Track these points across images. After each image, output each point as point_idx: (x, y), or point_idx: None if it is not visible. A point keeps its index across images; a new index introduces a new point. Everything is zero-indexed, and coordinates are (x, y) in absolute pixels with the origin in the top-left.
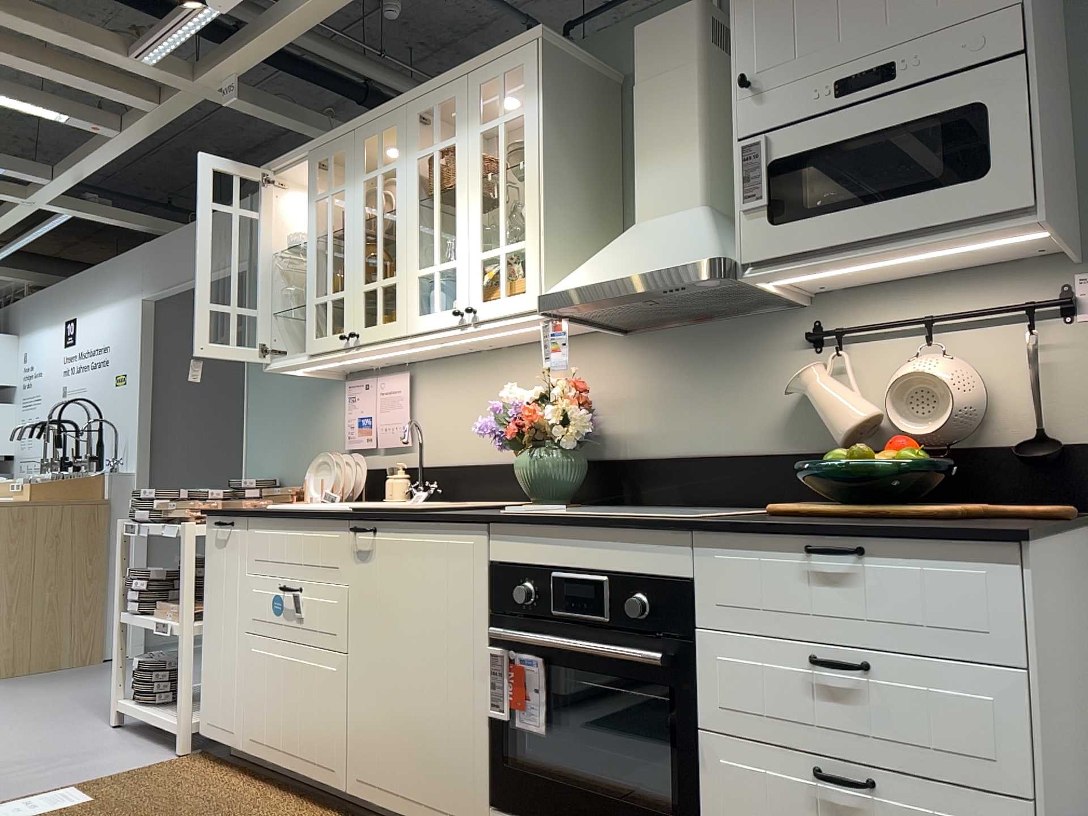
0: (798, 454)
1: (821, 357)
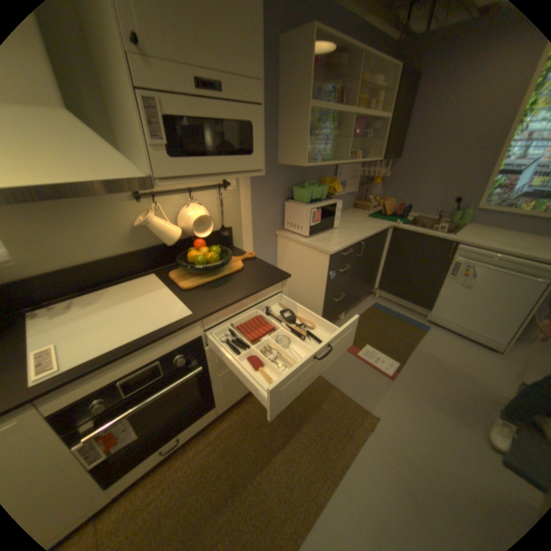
0: (140, 249)
1: (141, 204)
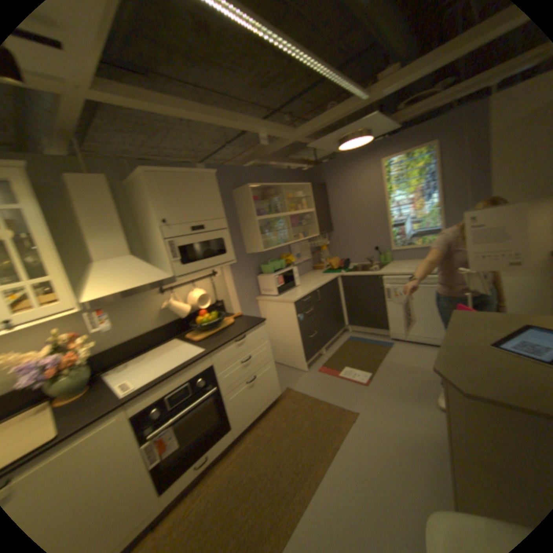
0: (167, 324)
1: (166, 295)
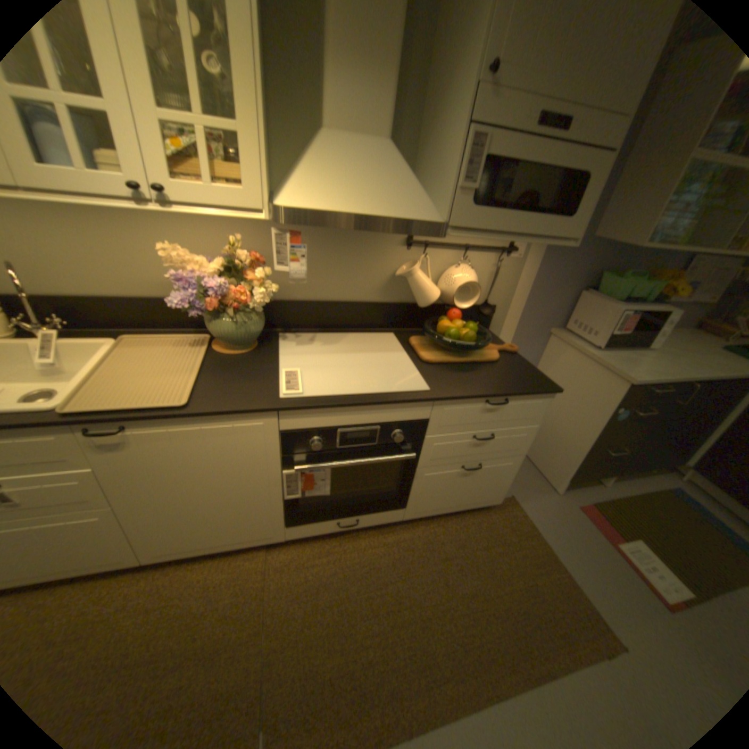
0: (390, 304)
1: (410, 253)
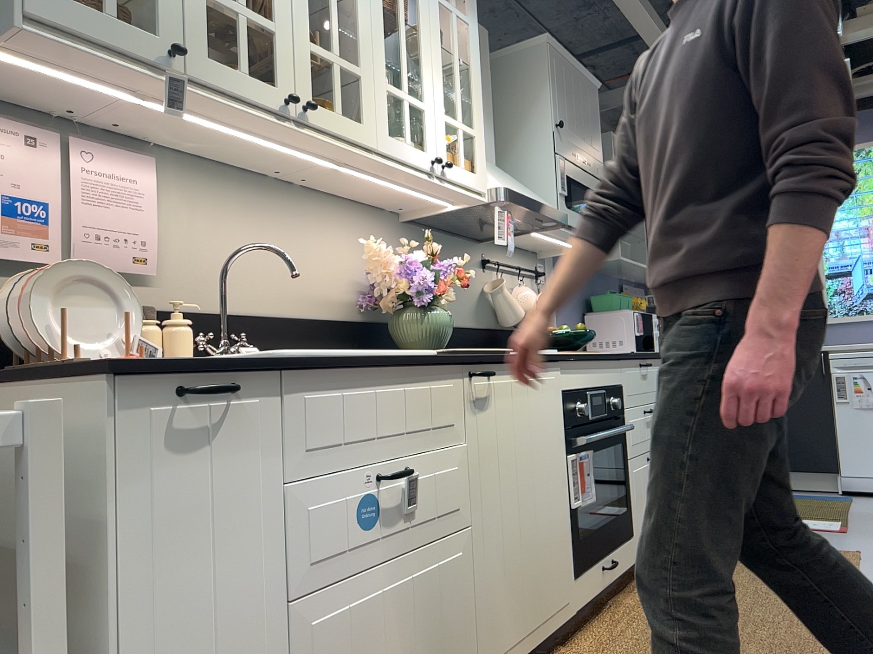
0: (484, 329)
1: (487, 274)
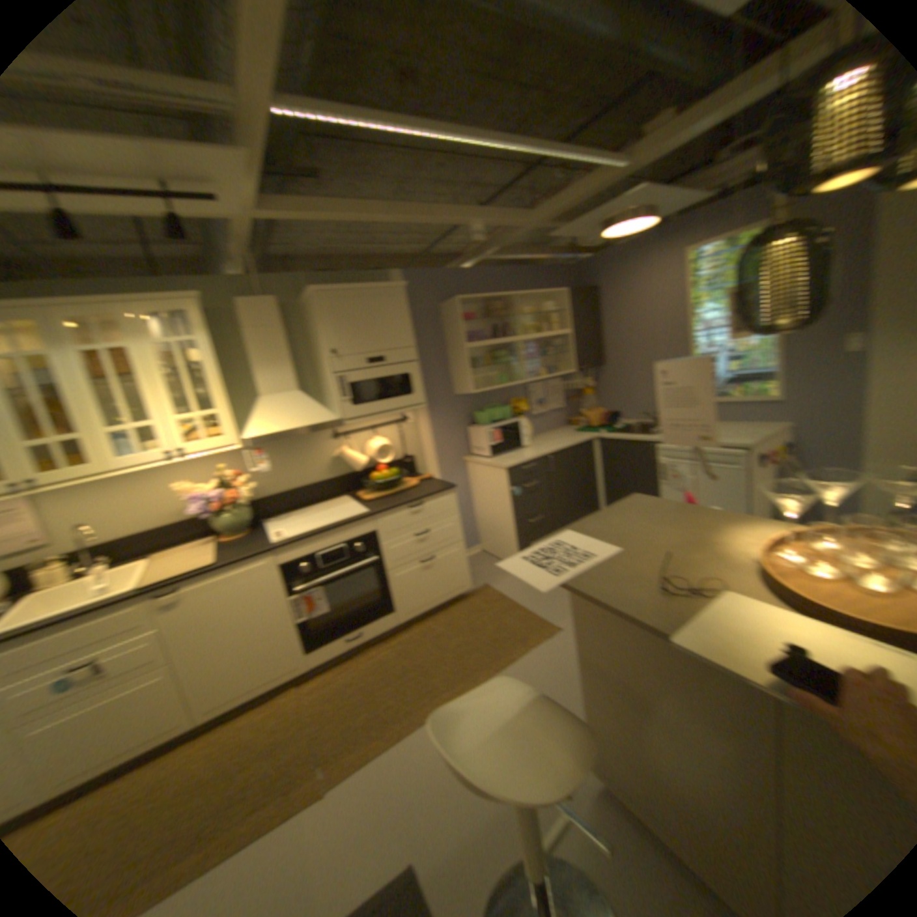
0: (335, 477)
1: (336, 441)
